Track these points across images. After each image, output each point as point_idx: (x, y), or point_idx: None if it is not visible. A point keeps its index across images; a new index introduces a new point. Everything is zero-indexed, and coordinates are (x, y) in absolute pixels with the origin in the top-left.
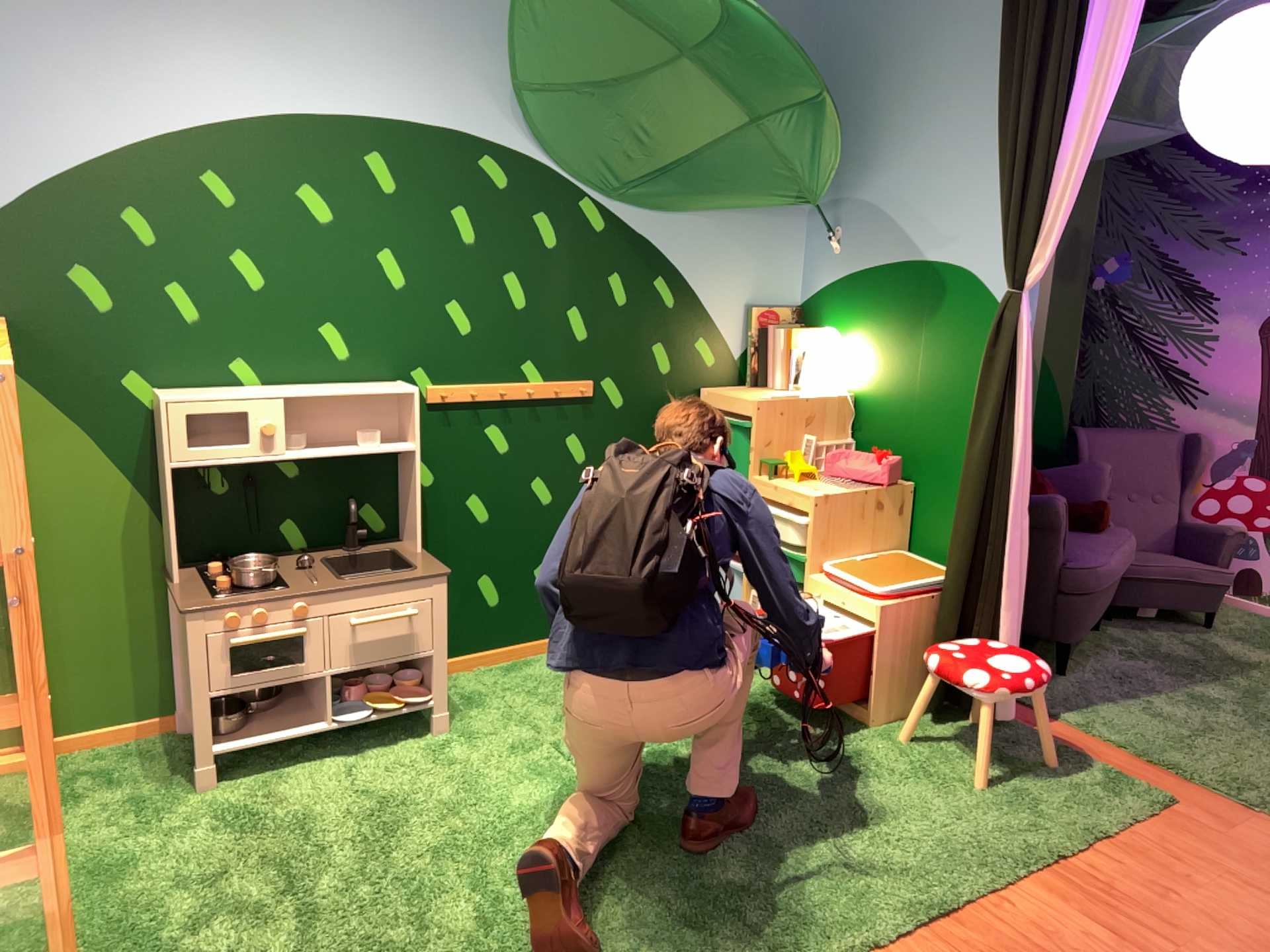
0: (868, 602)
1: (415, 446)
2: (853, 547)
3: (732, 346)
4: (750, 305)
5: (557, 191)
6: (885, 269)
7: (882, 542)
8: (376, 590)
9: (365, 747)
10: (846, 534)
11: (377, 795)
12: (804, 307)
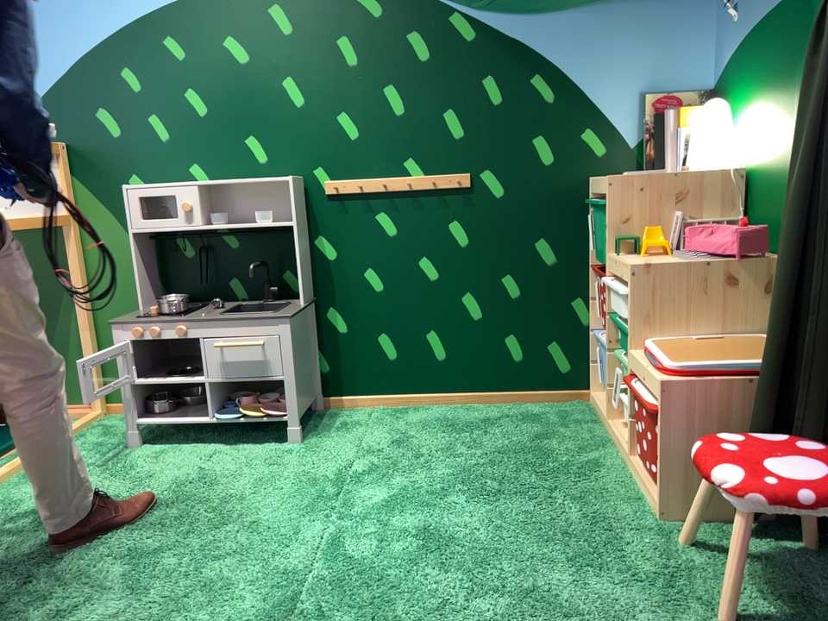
0: (659, 381)
1: (290, 221)
2: (700, 327)
3: (628, 134)
4: (648, 91)
5: (424, 6)
6: (772, 10)
7: (751, 326)
8: (229, 325)
9: (235, 446)
10: (688, 311)
11: (195, 478)
12: (717, 85)
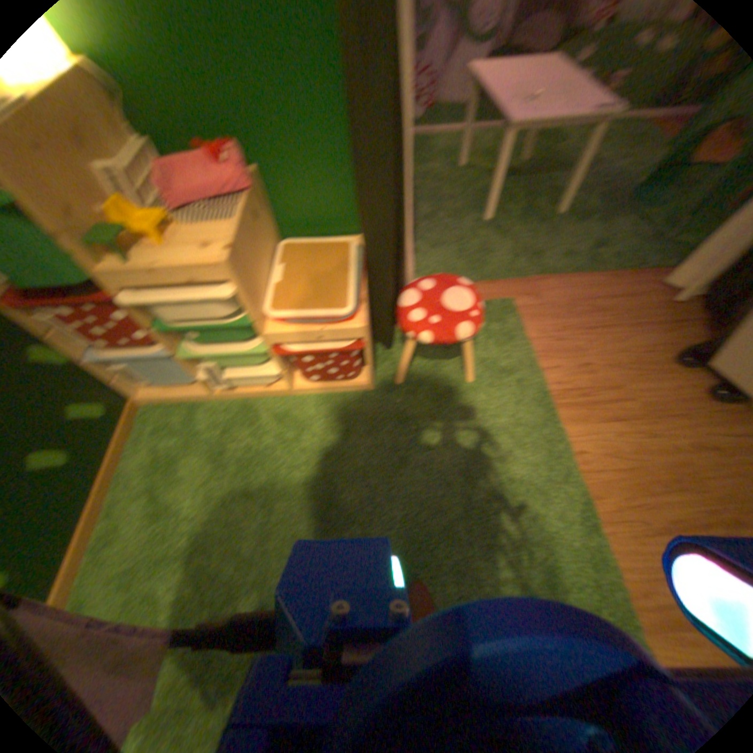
0: (355, 325)
1: None
2: (264, 267)
3: None
4: None
5: None
6: None
7: (270, 239)
8: None
9: None
10: (257, 261)
11: None
12: None
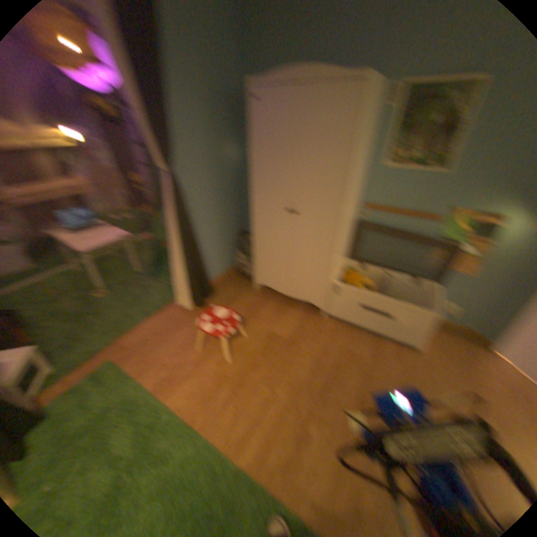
0: None
1: None
2: None
3: None
4: None
5: None
6: None
7: None
8: None
9: None
10: None
11: None
12: None
